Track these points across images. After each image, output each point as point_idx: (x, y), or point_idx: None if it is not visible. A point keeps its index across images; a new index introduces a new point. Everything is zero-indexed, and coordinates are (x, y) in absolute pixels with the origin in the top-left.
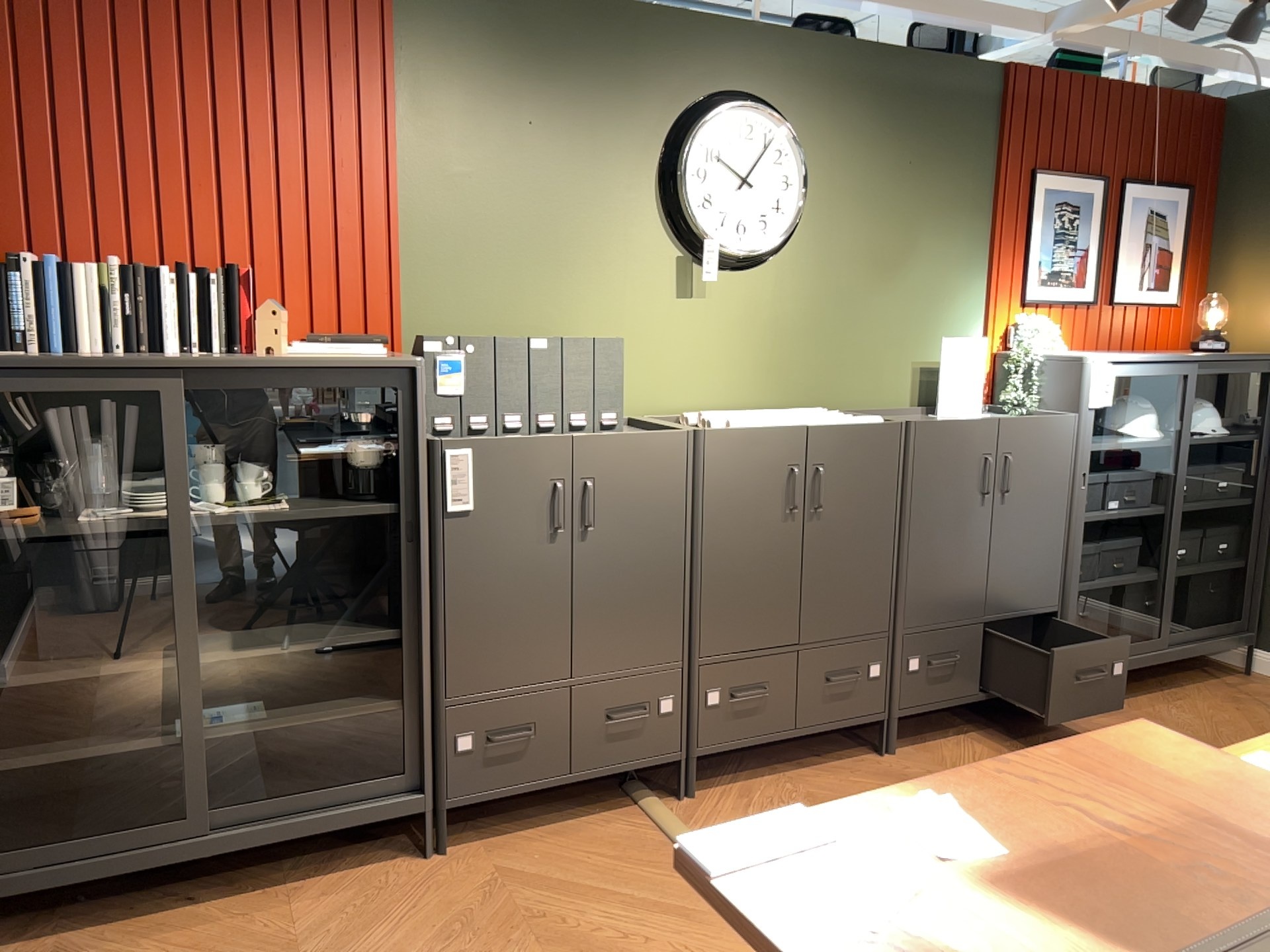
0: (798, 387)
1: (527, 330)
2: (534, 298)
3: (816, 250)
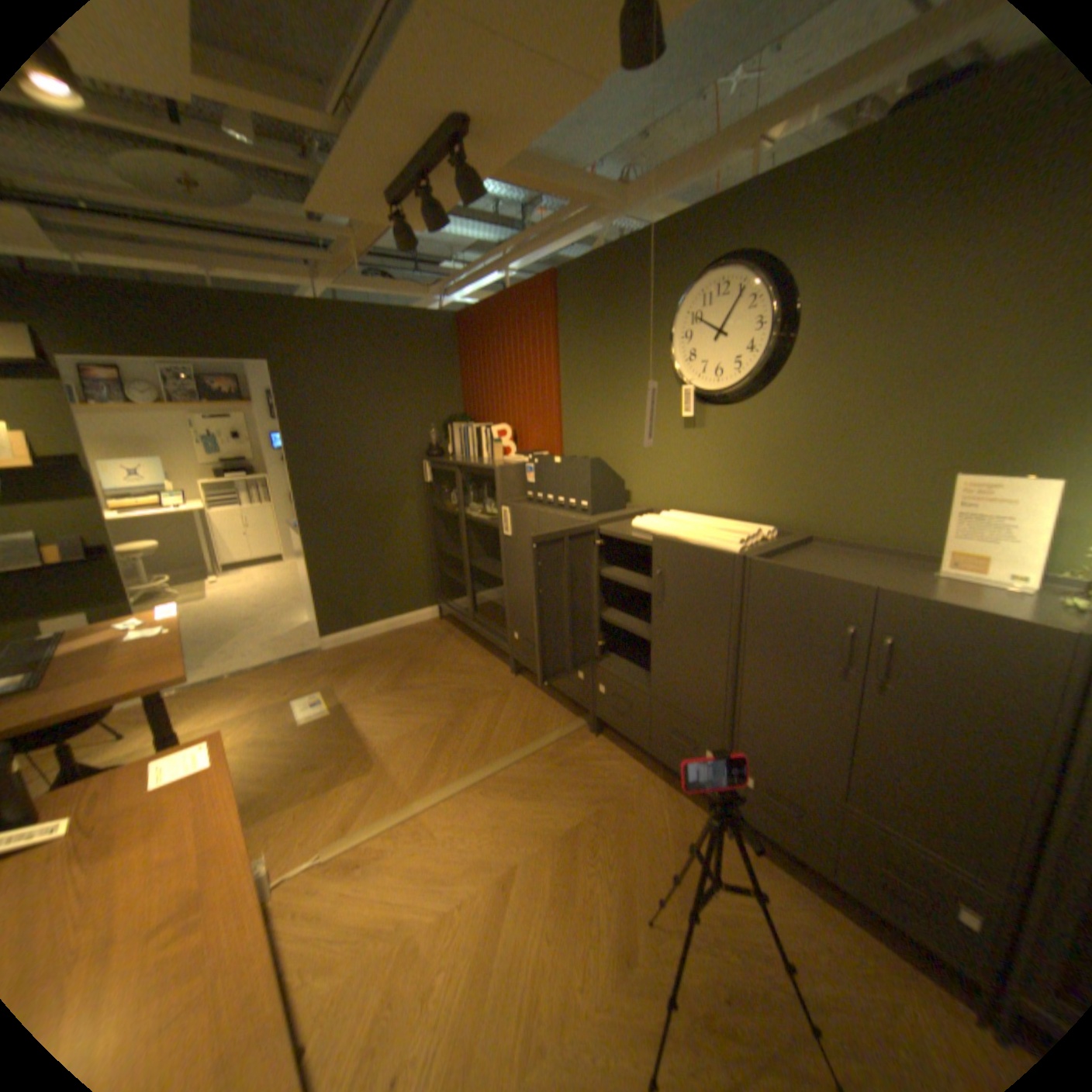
0: (784, 507)
1: (606, 451)
2: (609, 433)
3: (809, 377)
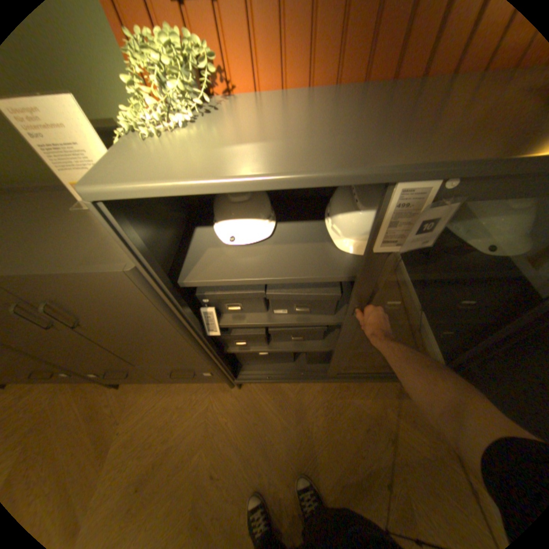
0: None
1: None
2: None
3: None
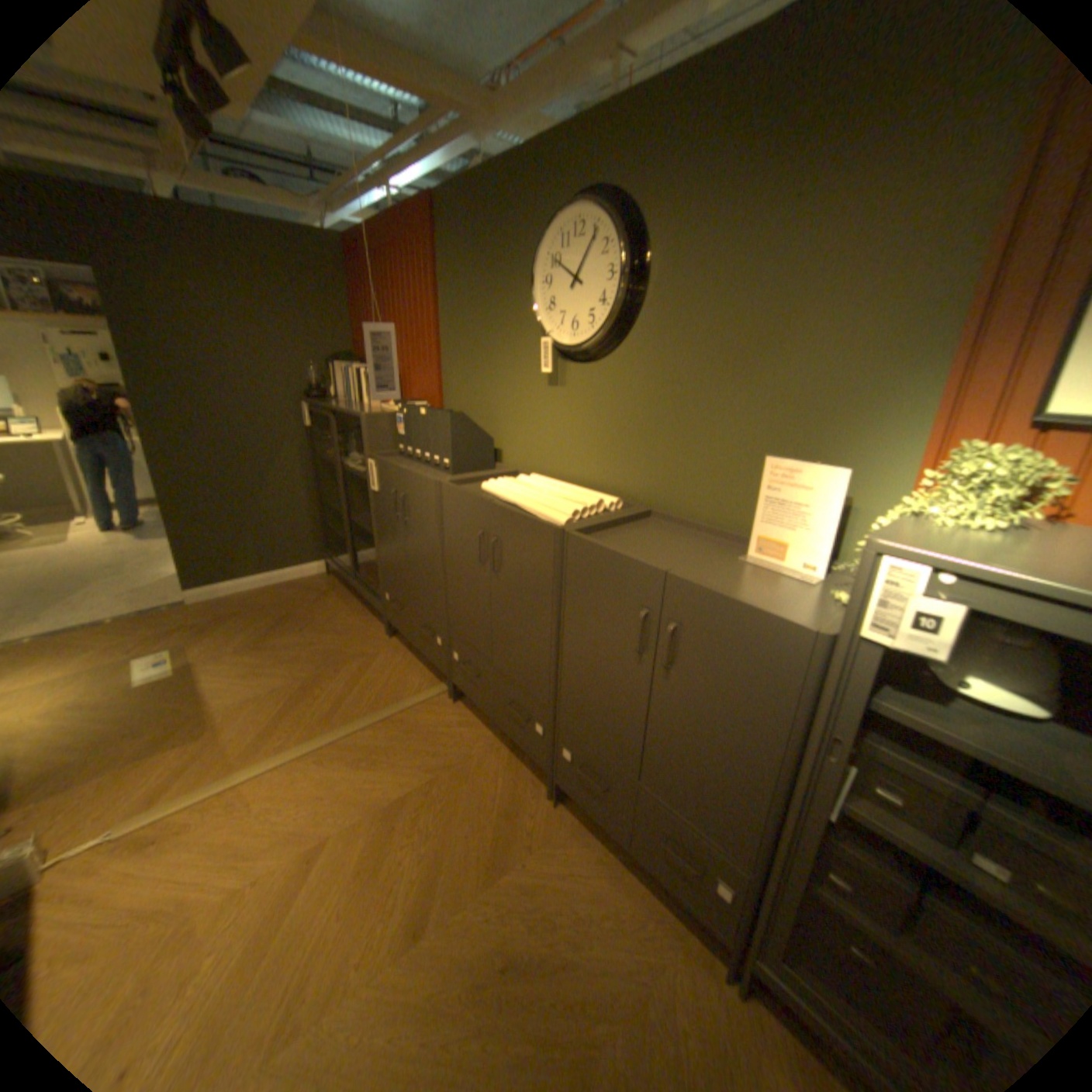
0: (631, 478)
1: (481, 403)
2: (483, 384)
3: (656, 338)
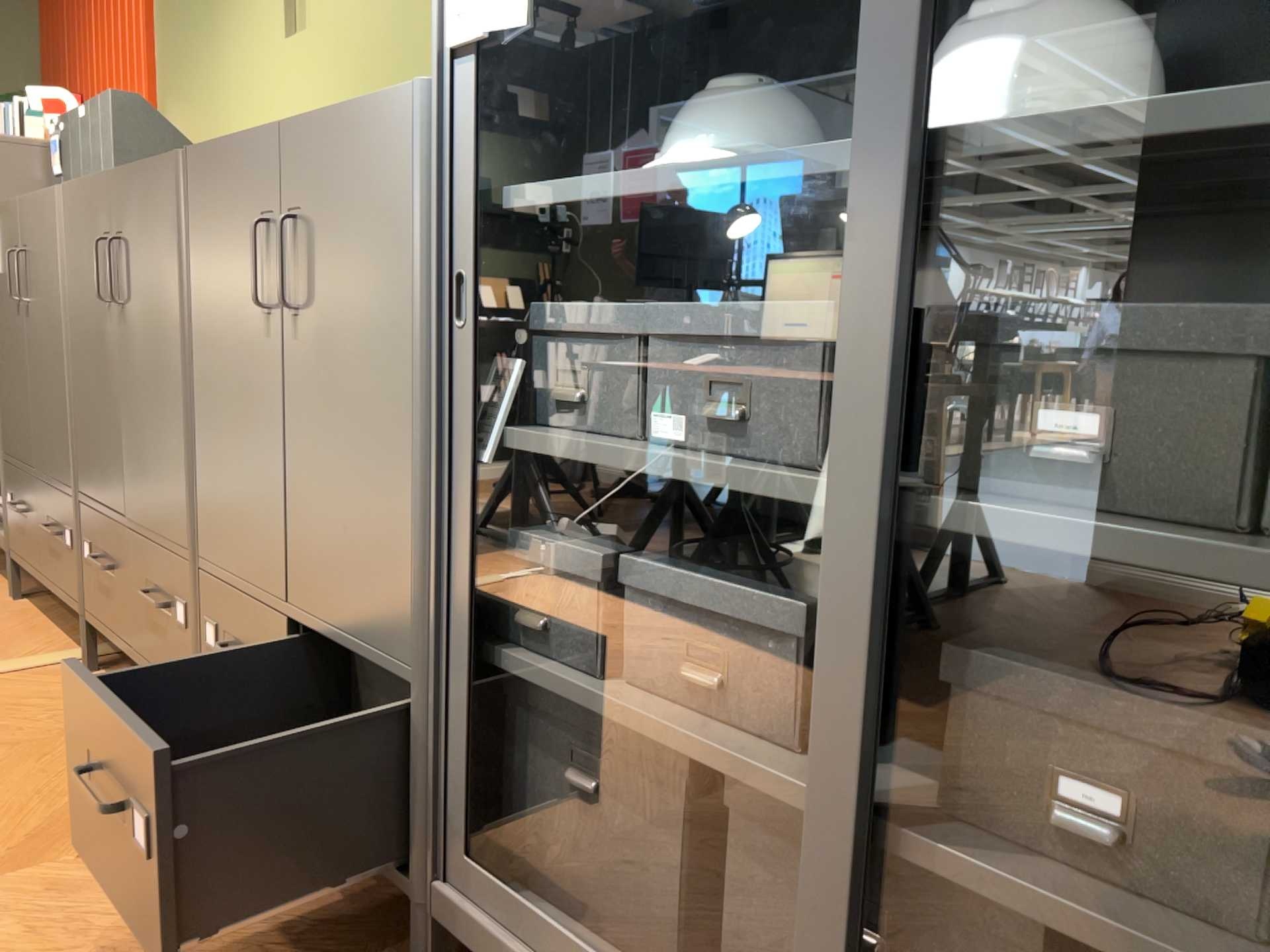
0: None
1: (205, 118)
2: (208, 81)
3: None
